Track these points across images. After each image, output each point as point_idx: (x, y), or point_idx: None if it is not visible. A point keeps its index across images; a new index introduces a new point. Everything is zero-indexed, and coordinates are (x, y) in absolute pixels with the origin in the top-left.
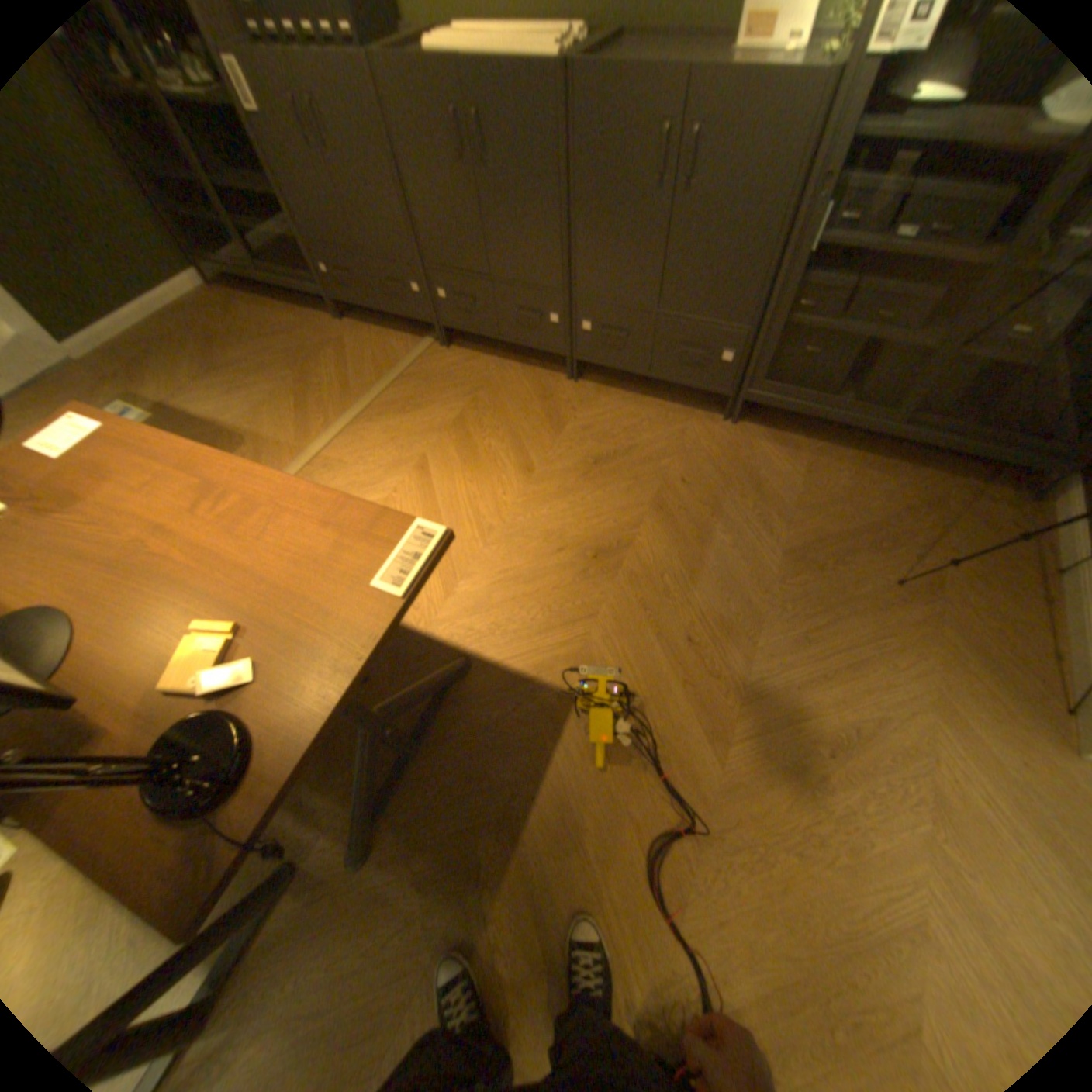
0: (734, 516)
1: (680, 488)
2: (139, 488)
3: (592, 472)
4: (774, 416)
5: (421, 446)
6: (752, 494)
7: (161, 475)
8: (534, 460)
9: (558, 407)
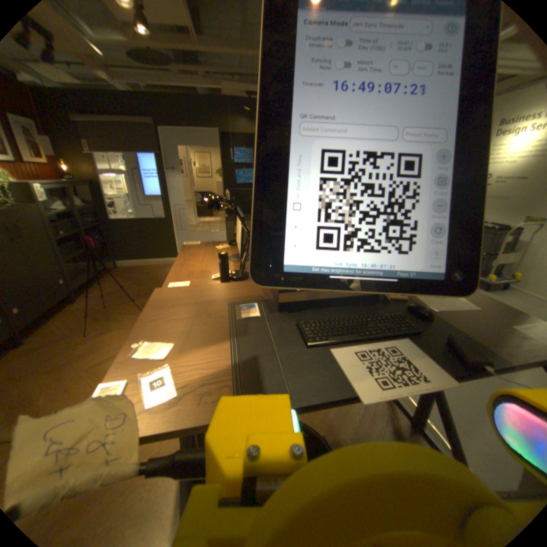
0: (126, 292)
1: (113, 301)
2: (193, 265)
3: (104, 318)
4: (72, 295)
5: (76, 373)
6: (115, 292)
7: (187, 265)
8: (95, 332)
9: (48, 341)
